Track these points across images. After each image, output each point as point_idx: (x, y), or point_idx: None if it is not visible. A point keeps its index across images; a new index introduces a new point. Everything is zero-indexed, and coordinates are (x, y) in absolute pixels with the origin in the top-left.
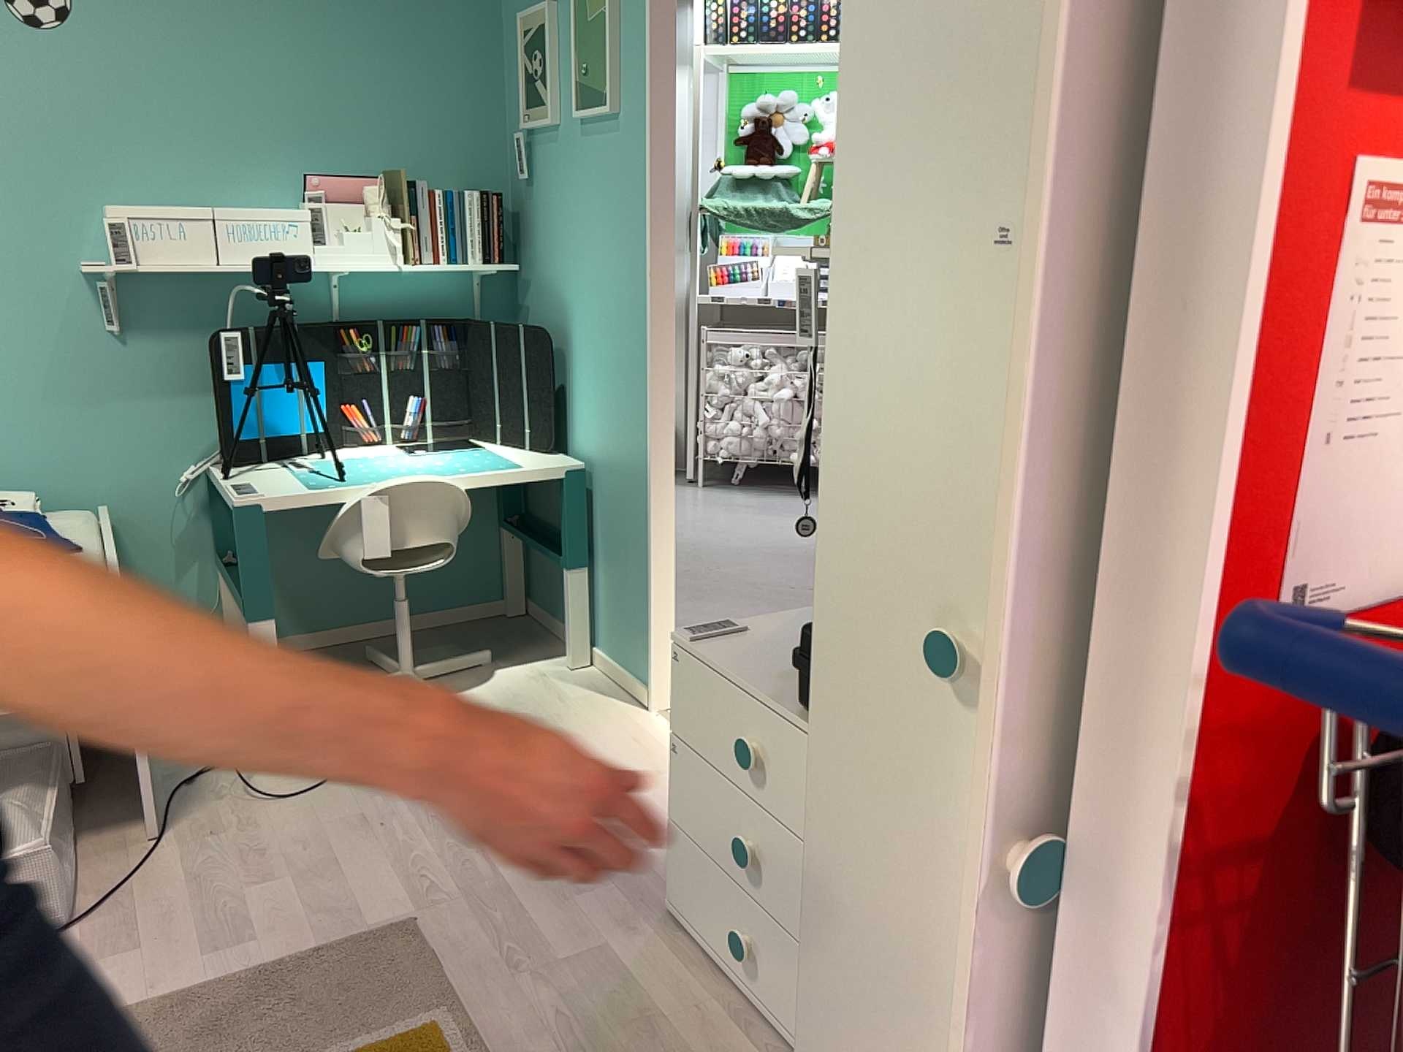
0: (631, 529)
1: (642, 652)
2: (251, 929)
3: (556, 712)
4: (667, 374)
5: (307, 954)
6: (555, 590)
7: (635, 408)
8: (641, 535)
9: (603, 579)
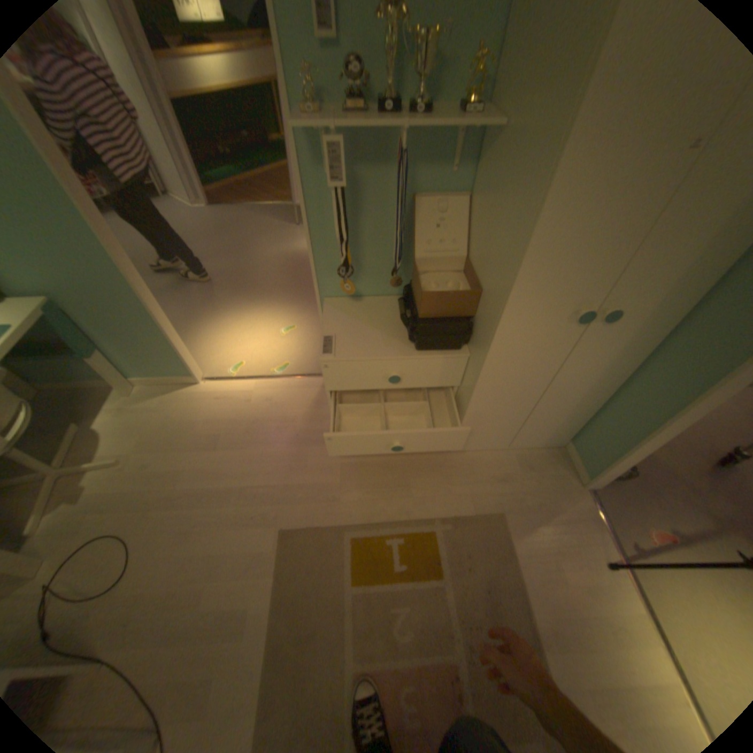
0: (127, 318)
1: (176, 366)
2: (235, 611)
3: (161, 418)
4: (100, 218)
5: (274, 584)
6: (60, 370)
7: (84, 249)
8: (140, 317)
9: (114, 348)
